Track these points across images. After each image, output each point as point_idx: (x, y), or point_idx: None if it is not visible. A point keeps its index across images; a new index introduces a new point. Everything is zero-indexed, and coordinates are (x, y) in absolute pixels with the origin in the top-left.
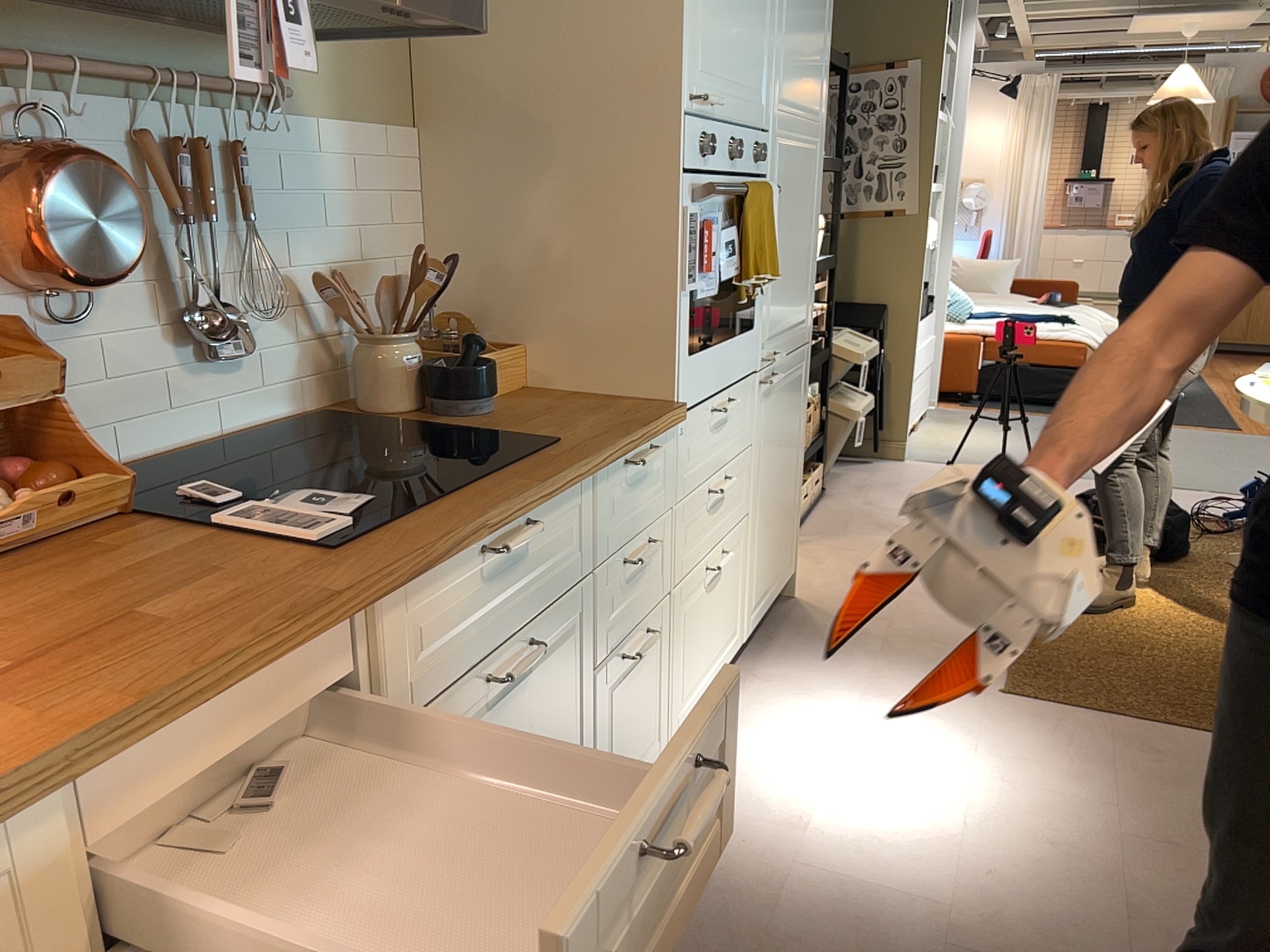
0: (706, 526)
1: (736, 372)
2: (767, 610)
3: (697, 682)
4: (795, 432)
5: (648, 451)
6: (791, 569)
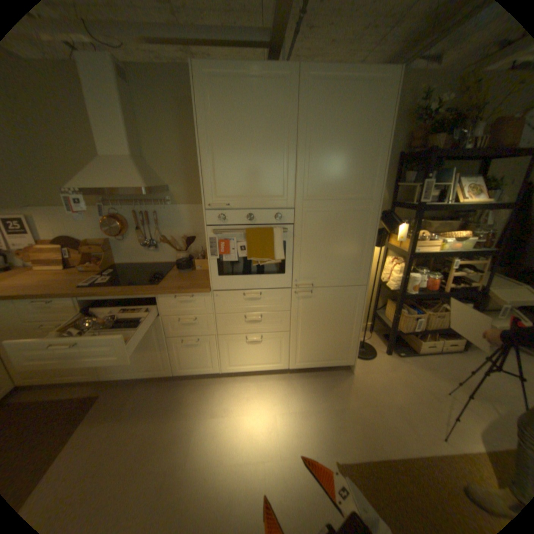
0: (243, 325)
1: (264, 286)
2: (316, 368)
3: (242, 365)
4: (345, 316)
5: (184, 296)
6: (347, 363)
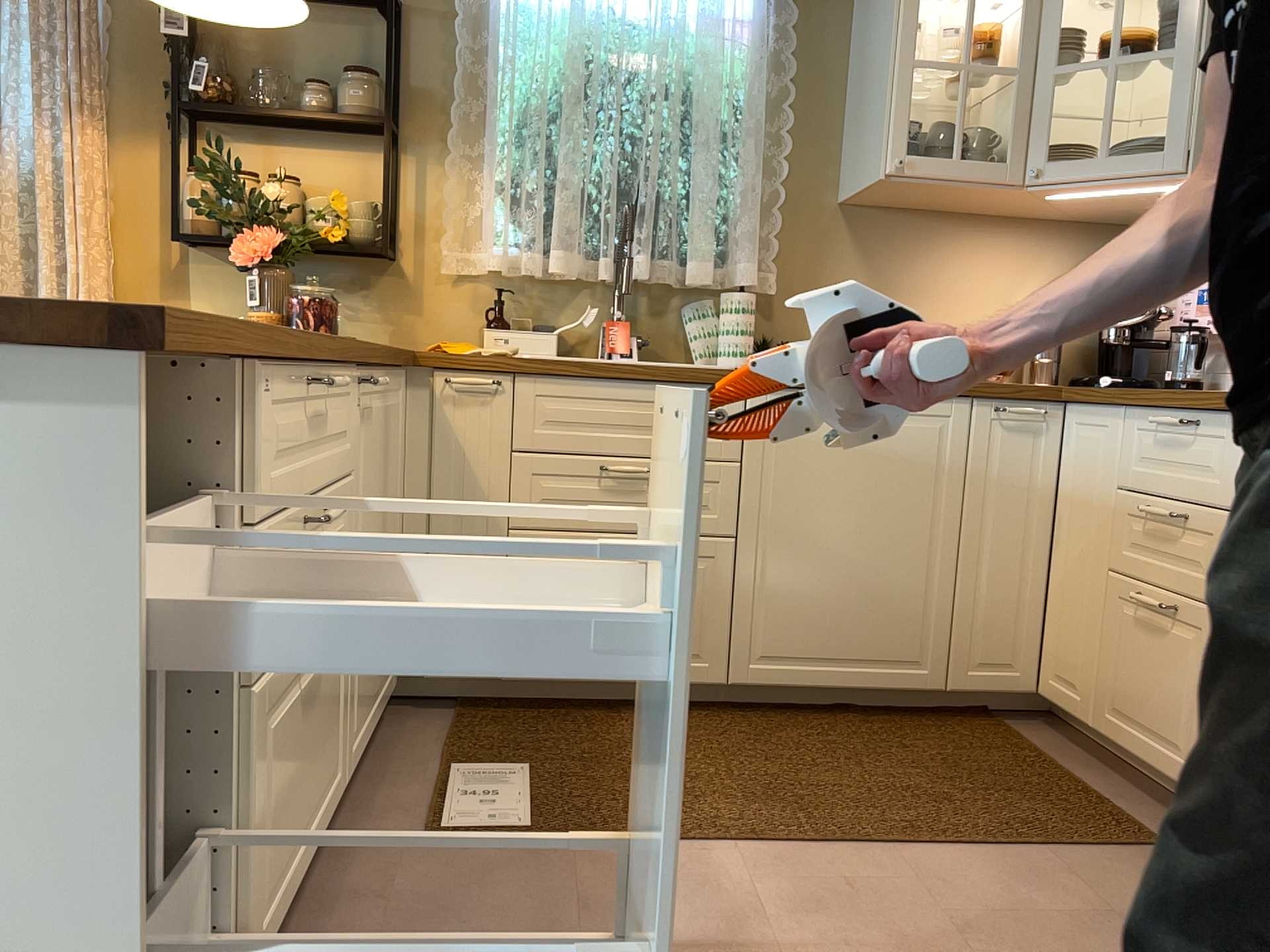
0: None
1: None
2: None
3: None
4: None
5: None
6: None
